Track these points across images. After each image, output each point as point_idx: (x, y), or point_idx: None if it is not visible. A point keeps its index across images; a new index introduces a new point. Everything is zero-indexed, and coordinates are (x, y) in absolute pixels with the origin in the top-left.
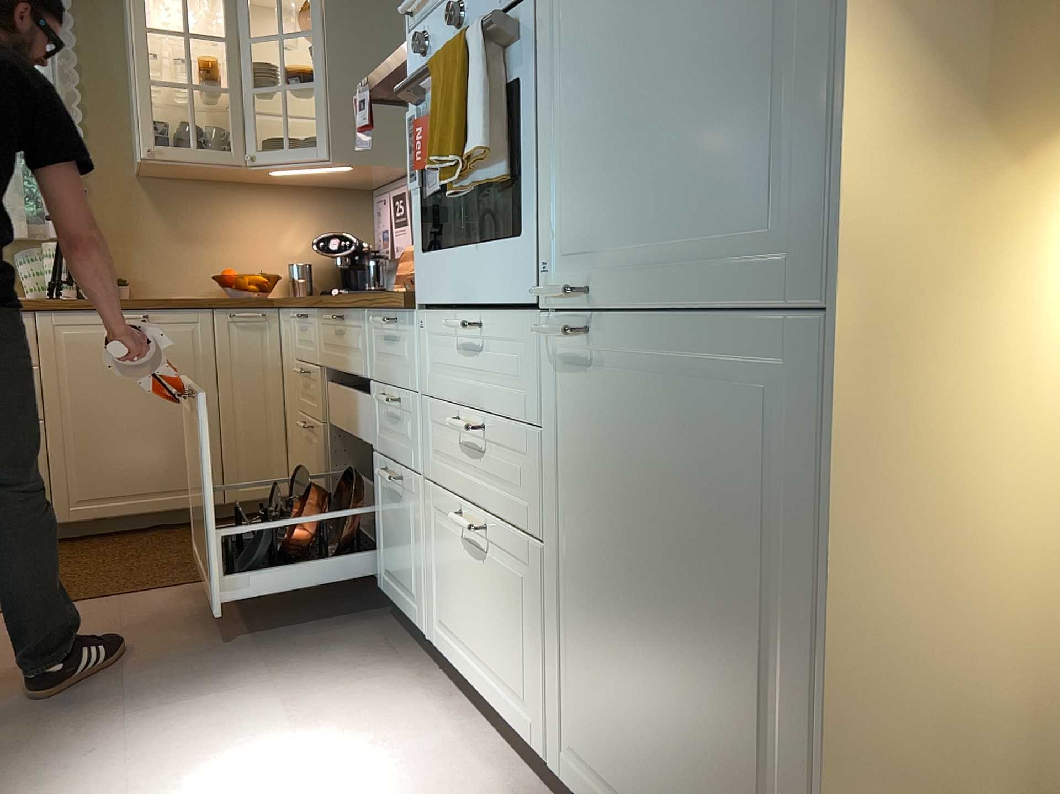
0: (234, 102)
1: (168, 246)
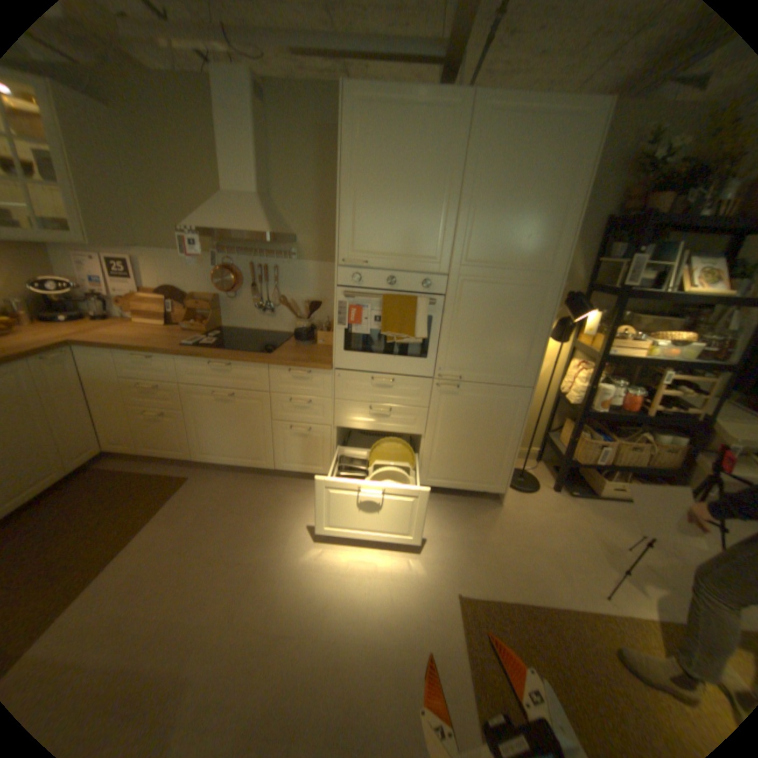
0: None
1: None
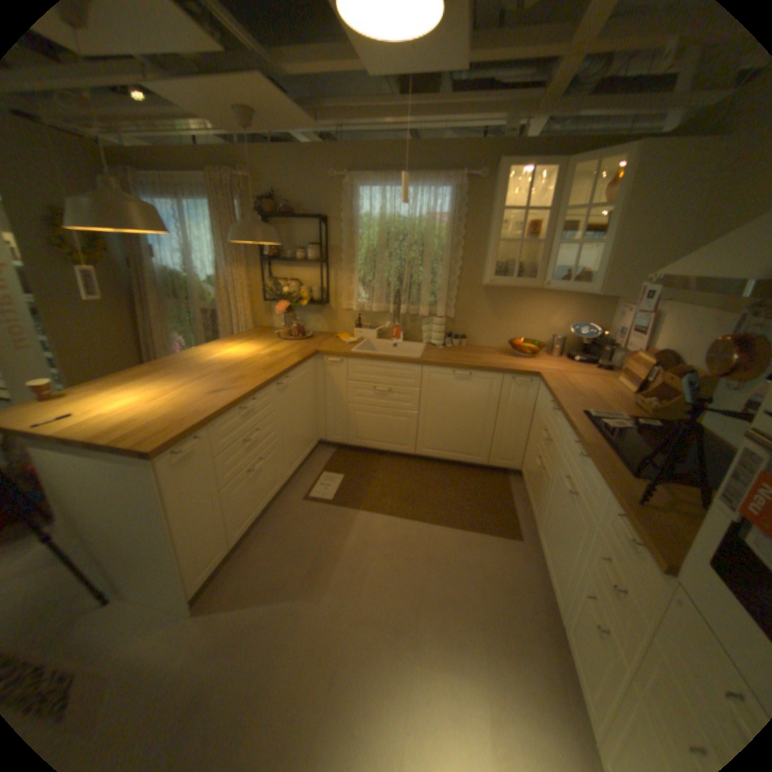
0: (545, 245)
1: (490, 319)
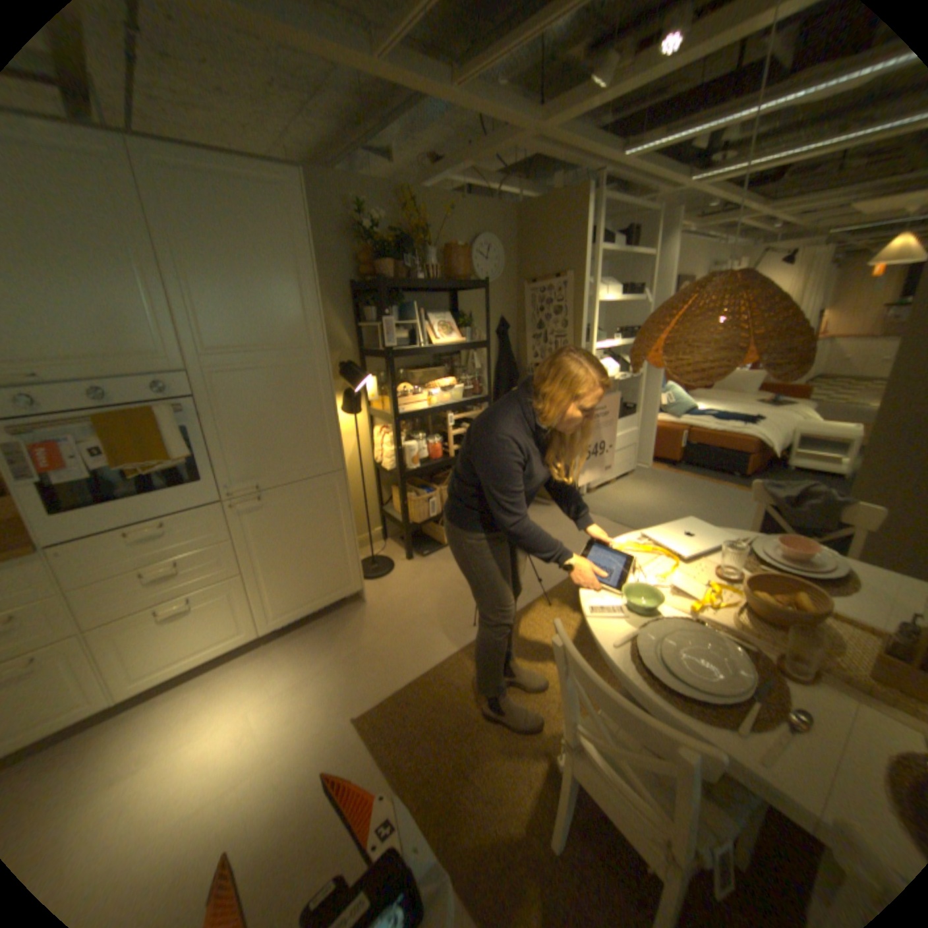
0: None
1: None
